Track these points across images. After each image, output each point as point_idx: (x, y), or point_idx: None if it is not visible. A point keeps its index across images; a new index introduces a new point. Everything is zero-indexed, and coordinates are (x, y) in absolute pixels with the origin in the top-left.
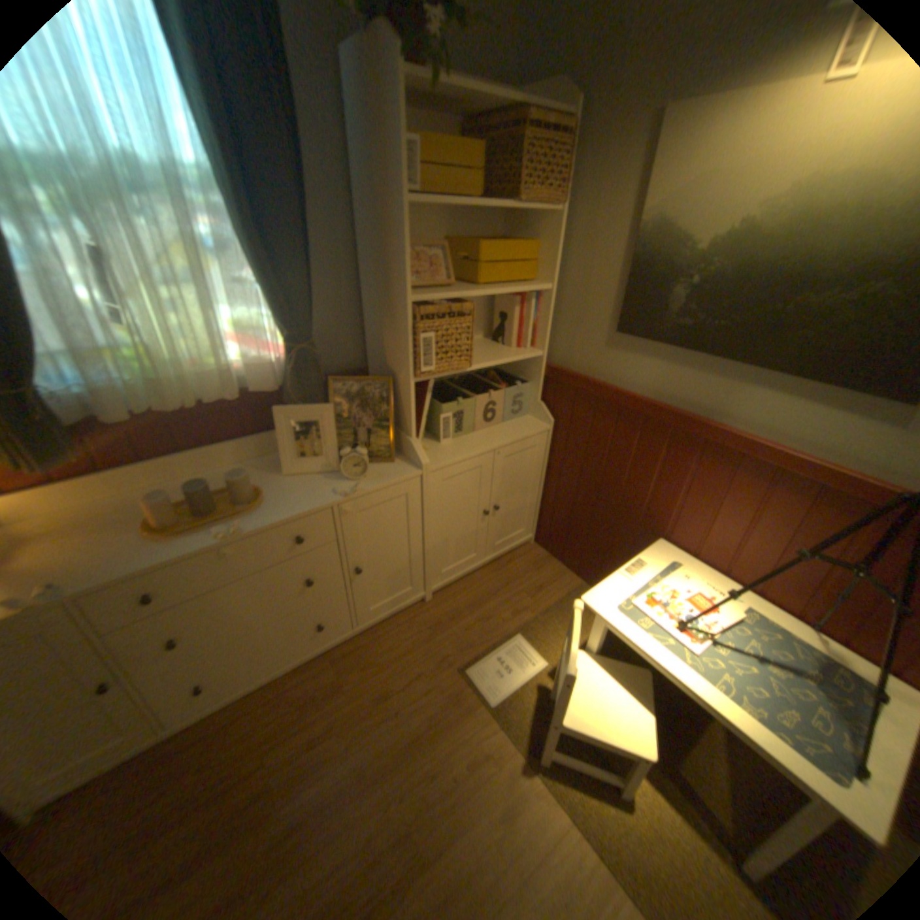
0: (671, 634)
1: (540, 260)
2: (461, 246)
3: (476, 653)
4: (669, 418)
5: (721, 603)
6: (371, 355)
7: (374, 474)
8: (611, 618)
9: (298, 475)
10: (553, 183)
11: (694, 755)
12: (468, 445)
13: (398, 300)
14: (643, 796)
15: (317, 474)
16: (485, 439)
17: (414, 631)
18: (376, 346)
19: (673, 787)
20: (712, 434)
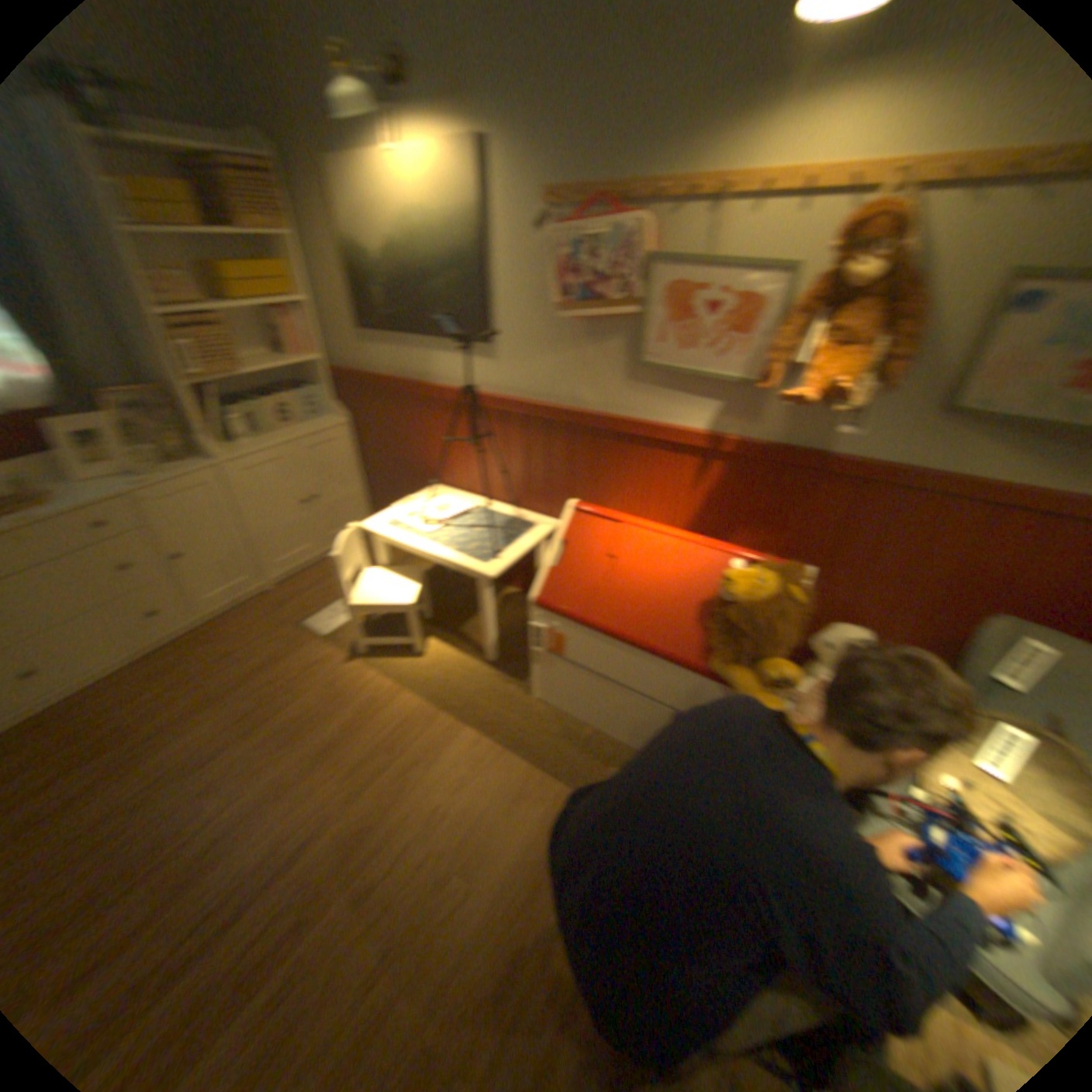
0: (412, 528)
1: (283, 277)
2: (199, 269)
3: (309, 613)
4: (400, 388)
5: (453, 506)
6: (136, 373)
7: (159, 471)
8: (376, 533)
9: (79, 483)
10: (266, 212)
11: (471, 621)
12: (258, 443)
13: (135, 315)
14: (429, 649)
15: (100, 480)
16: (277, 437)
17: (251, 614)
18: (136, 363)
19: (451, 639)
20: (422, 392)
